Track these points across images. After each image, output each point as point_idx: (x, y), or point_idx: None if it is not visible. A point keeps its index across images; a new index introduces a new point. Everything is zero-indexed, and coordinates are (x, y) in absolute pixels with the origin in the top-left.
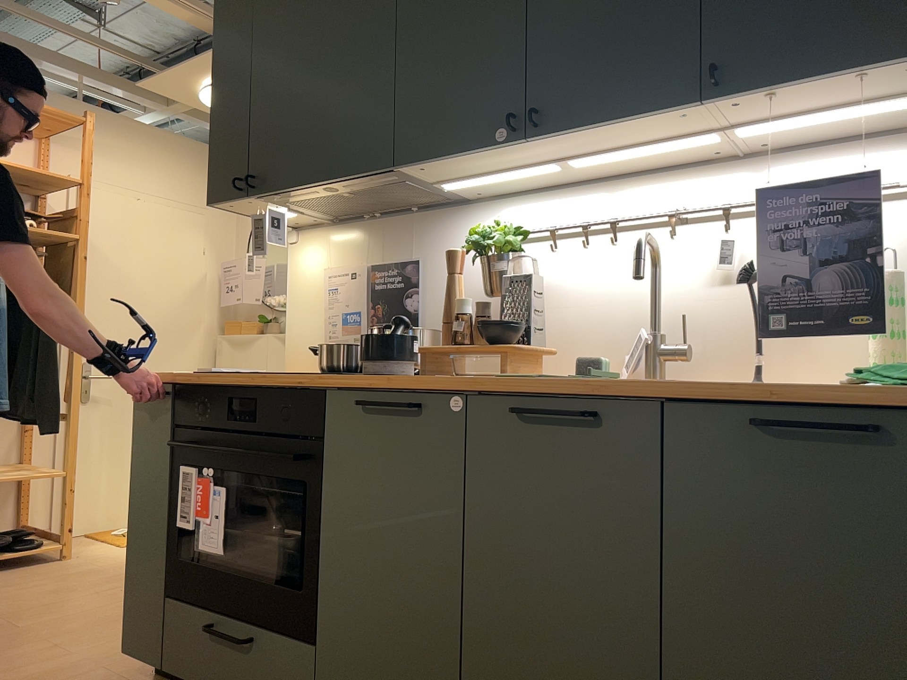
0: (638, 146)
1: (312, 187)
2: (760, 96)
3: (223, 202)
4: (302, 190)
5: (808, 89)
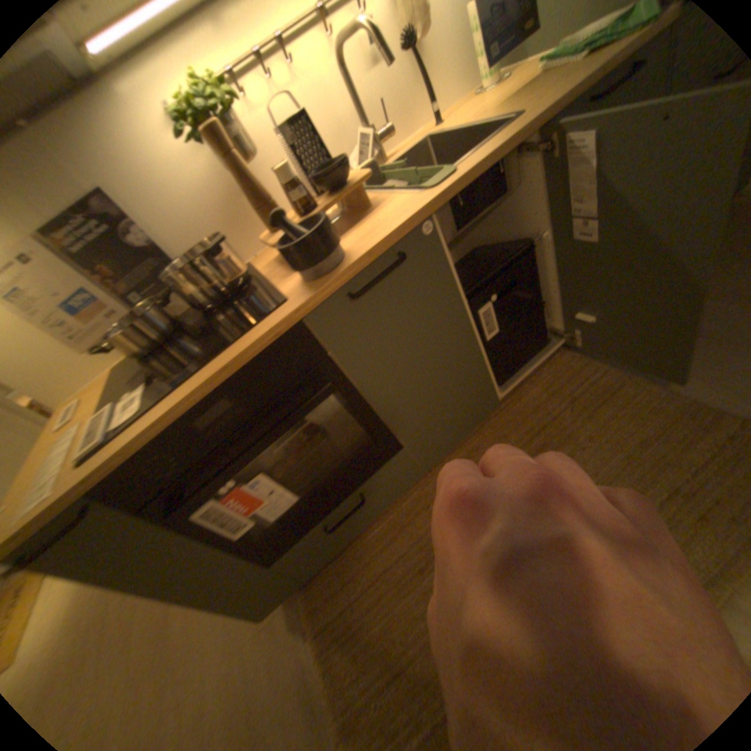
0: None
1: None
2: None
3: None
4: None
5: None
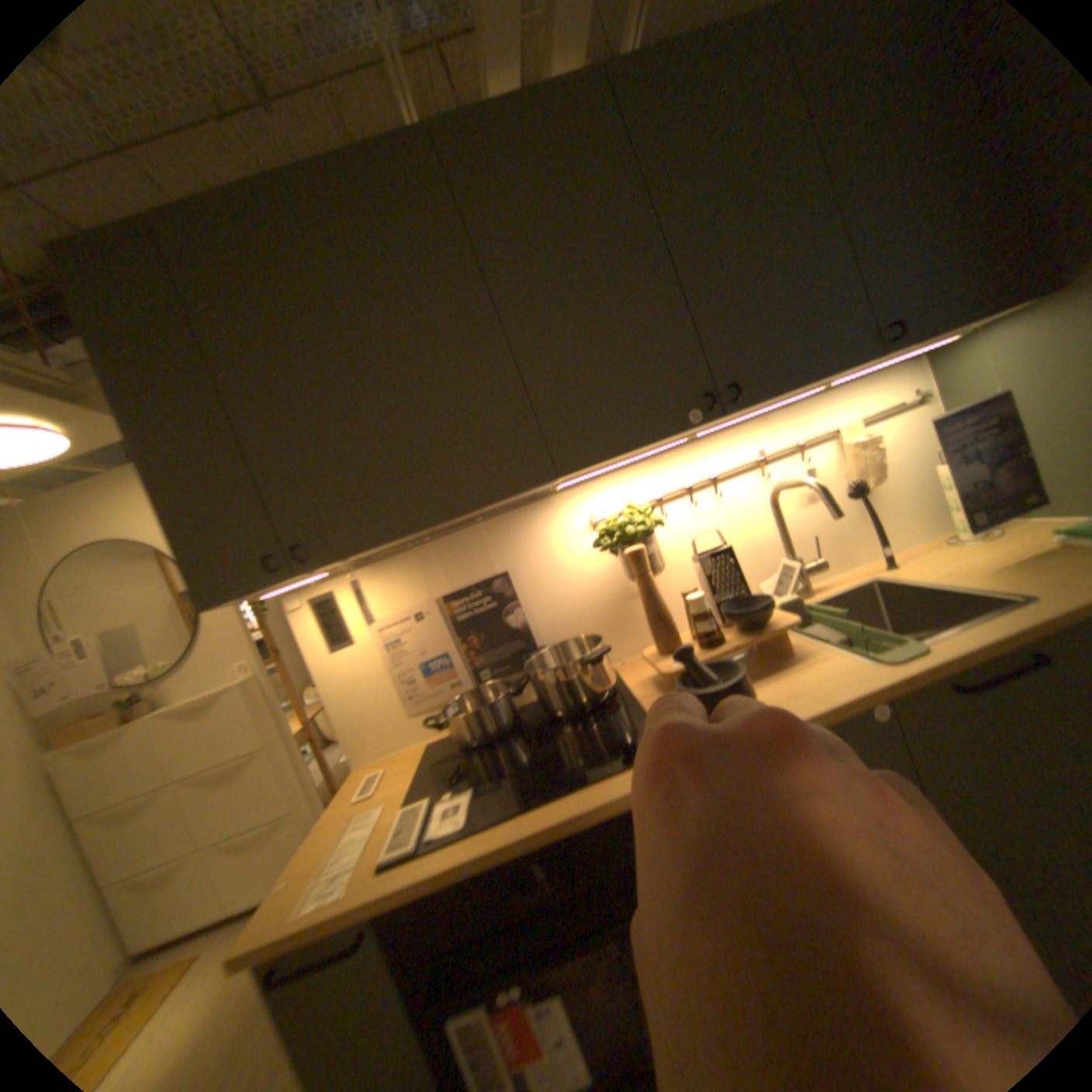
0: (773, 403)
1: (415, 533)
2: (921, 341)
3: (232, 597)
4: (396, 540)
5: (945, 332)
